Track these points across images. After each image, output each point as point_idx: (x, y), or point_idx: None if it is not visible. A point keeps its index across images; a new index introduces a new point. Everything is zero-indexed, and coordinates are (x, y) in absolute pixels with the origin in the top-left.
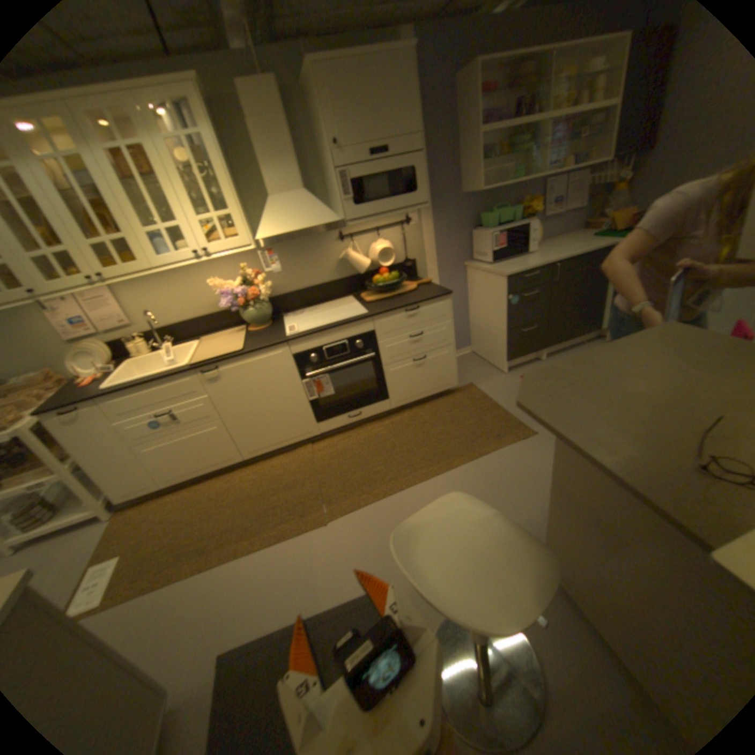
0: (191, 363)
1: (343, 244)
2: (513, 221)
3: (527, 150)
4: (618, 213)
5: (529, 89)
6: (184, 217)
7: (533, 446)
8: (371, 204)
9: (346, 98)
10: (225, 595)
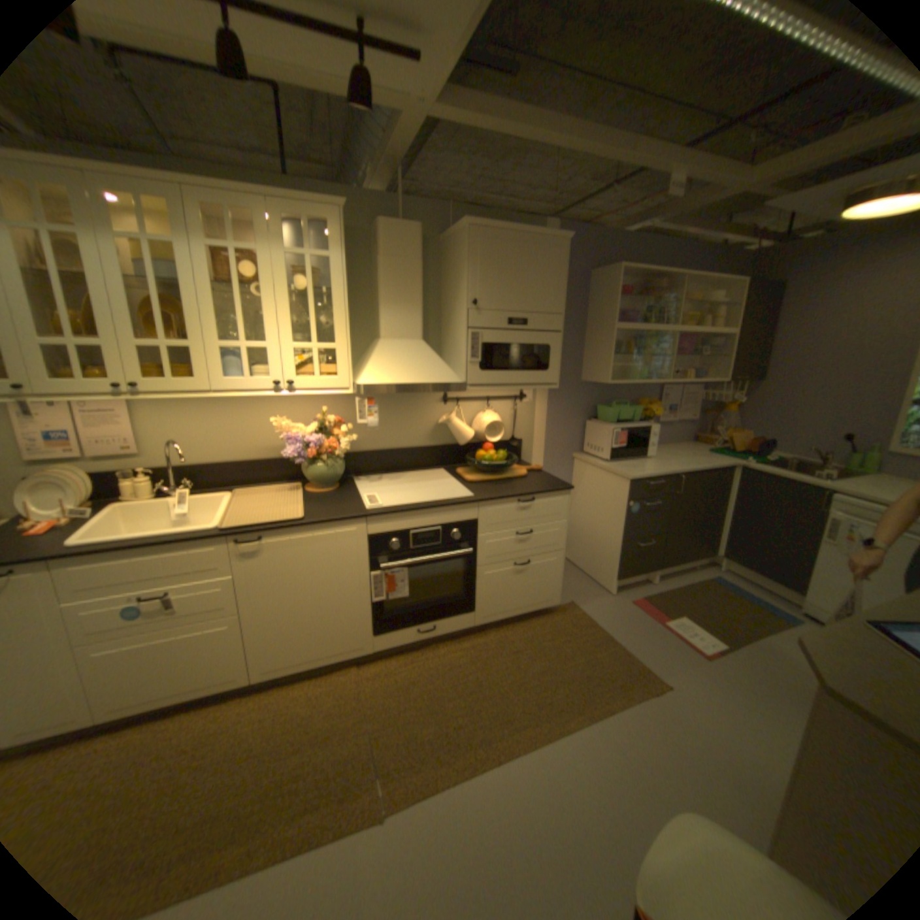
0: (226, 525)
1: (446, 407)
2: (632, 420)
3: (649, 354)
4: (730, 433)
5: (657, 300)
6: (279, 340)
7: (672, 709)
8: (499, 373)
9: (498, 265)
10: None
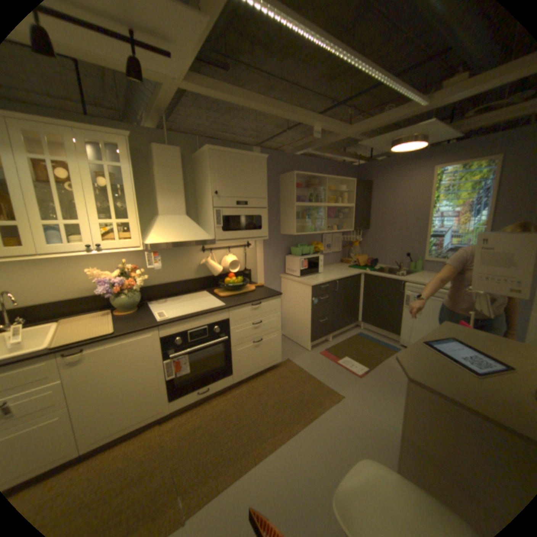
0: (53, 345)
1: (205, 254)
2: (309, 254)
3: (314, 218)
4: (357, 257)
5: (314, 190)
6: (88, 218)
7: (345, 408)
8: (234, 232)
9: (228, 172)
10: None
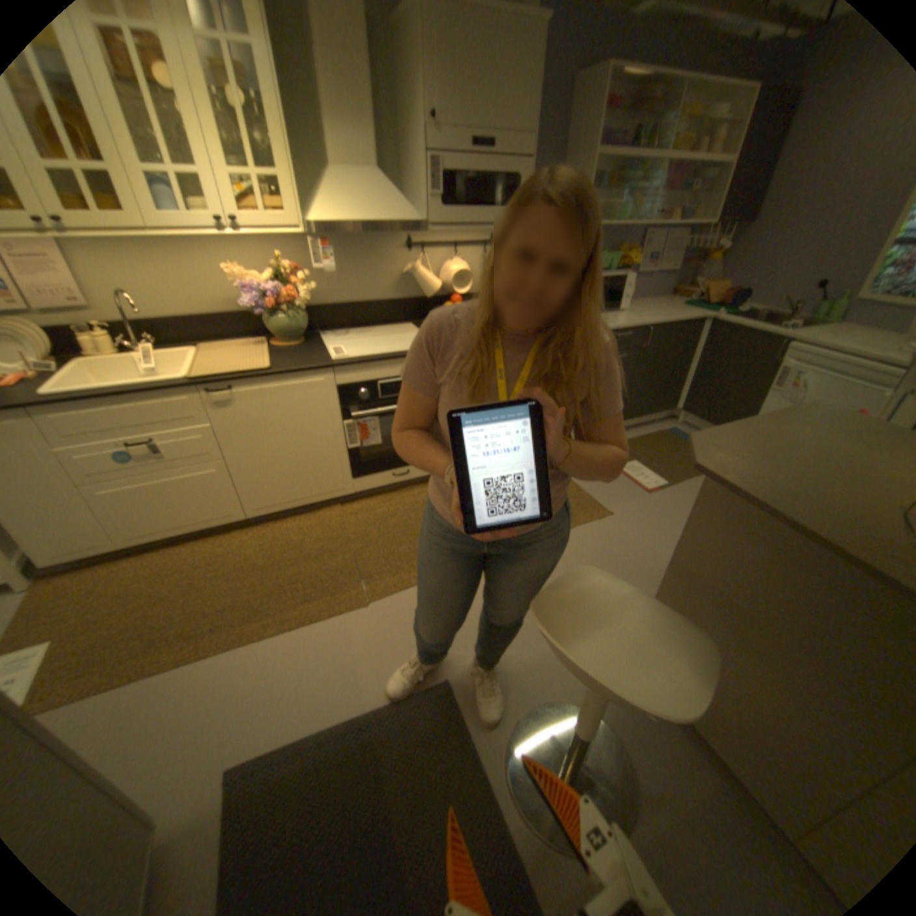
0: (195, 376)
1: (412, 255)
2: (609, 269)
3: (635, 190)
4: (710, 285)
5: (650, 118)
6: (211, 165)
7: (610, 528)
8: (464, 209)
9: (459, 62)
10: (232, 691)
